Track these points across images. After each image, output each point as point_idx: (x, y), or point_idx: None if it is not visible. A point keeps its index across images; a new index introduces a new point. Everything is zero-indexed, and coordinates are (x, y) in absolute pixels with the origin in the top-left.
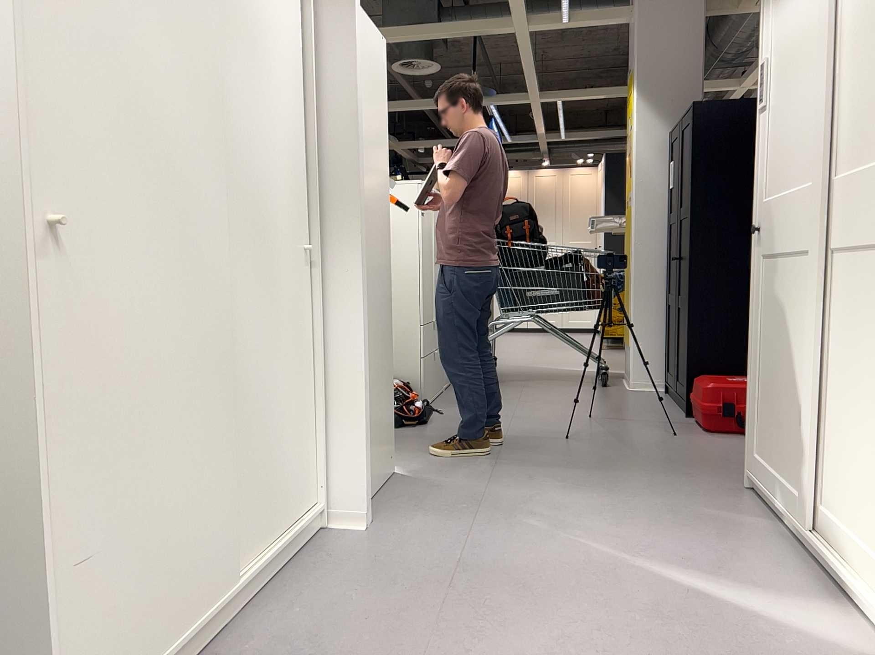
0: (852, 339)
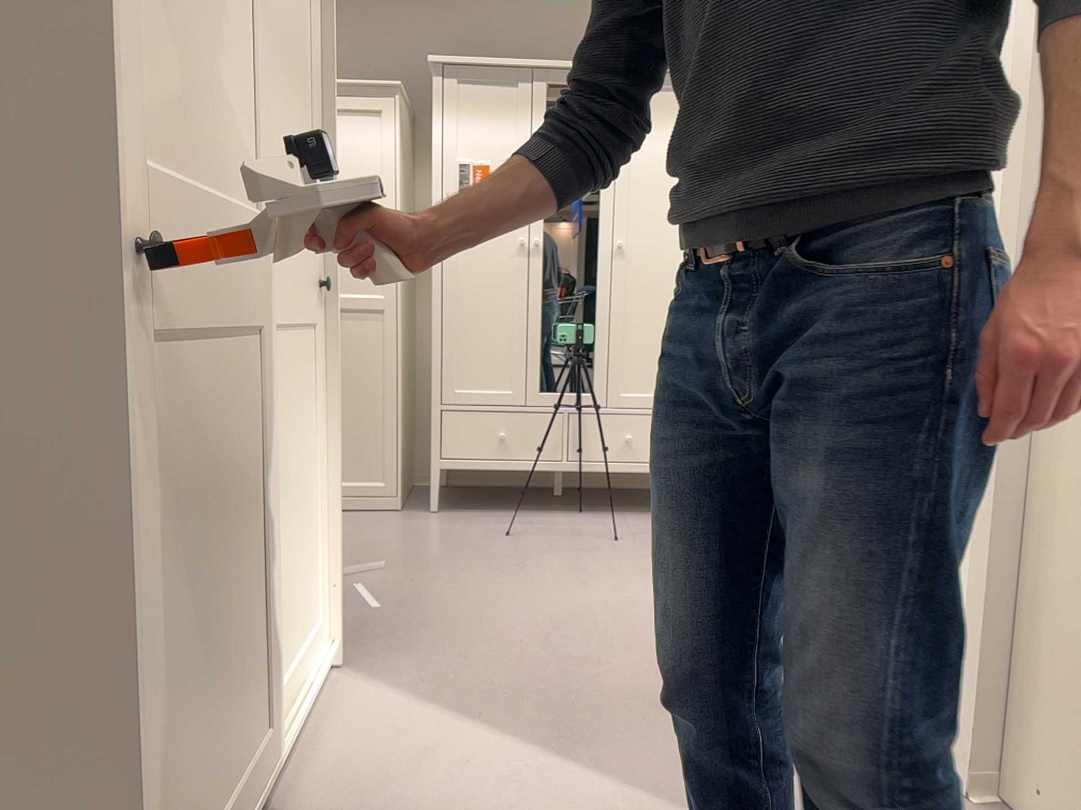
0: (279, 442)
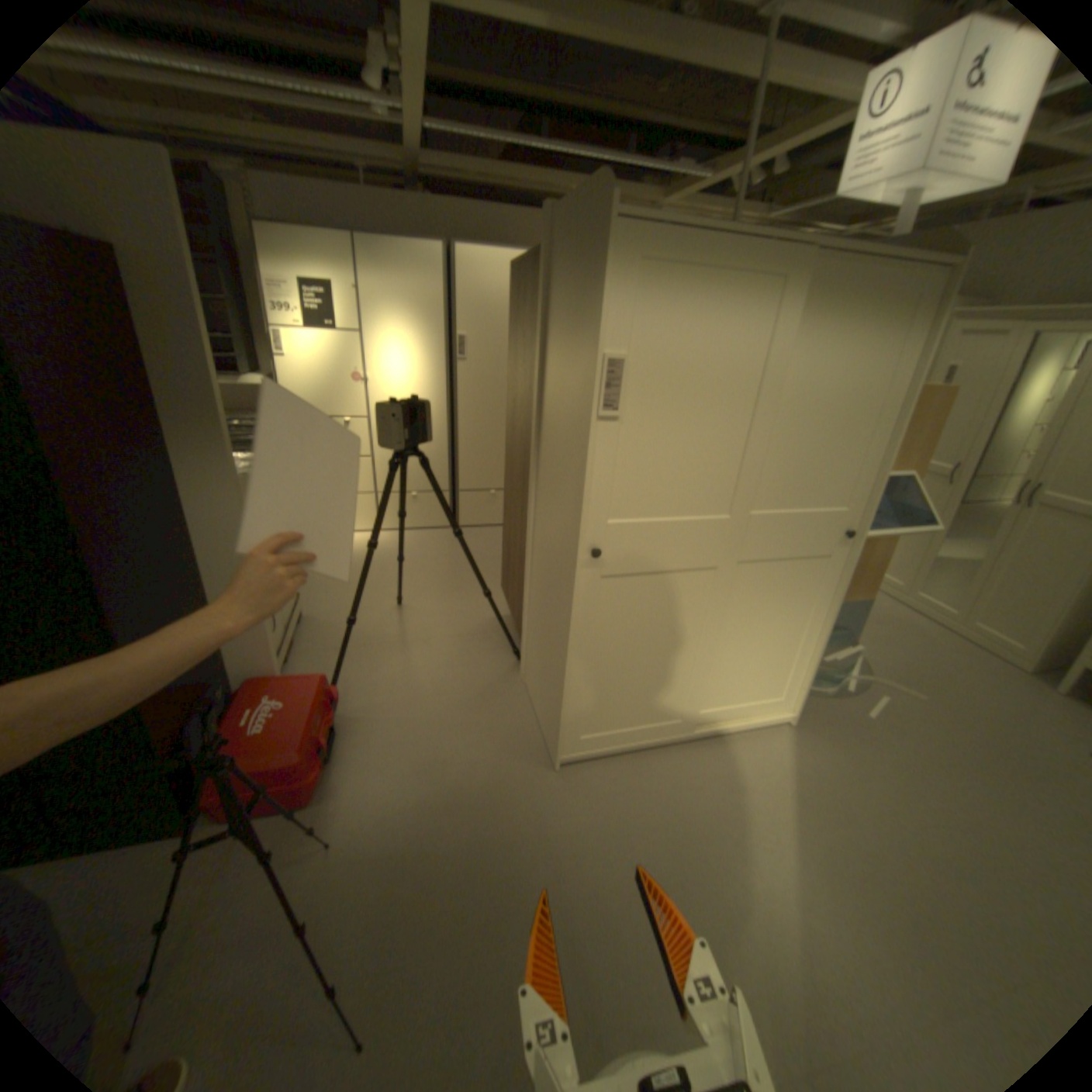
0: (759, 612)
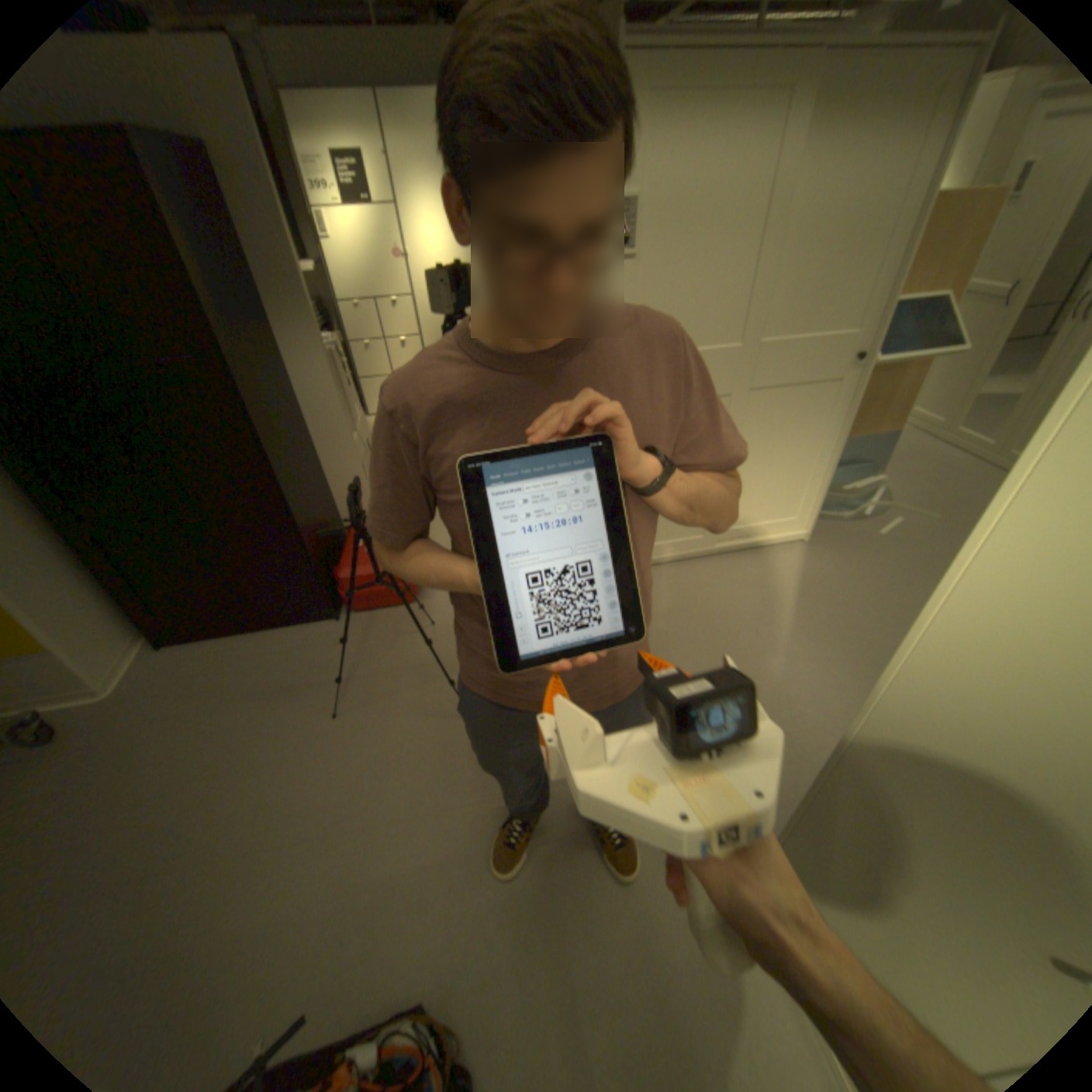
0: (772, 436)
